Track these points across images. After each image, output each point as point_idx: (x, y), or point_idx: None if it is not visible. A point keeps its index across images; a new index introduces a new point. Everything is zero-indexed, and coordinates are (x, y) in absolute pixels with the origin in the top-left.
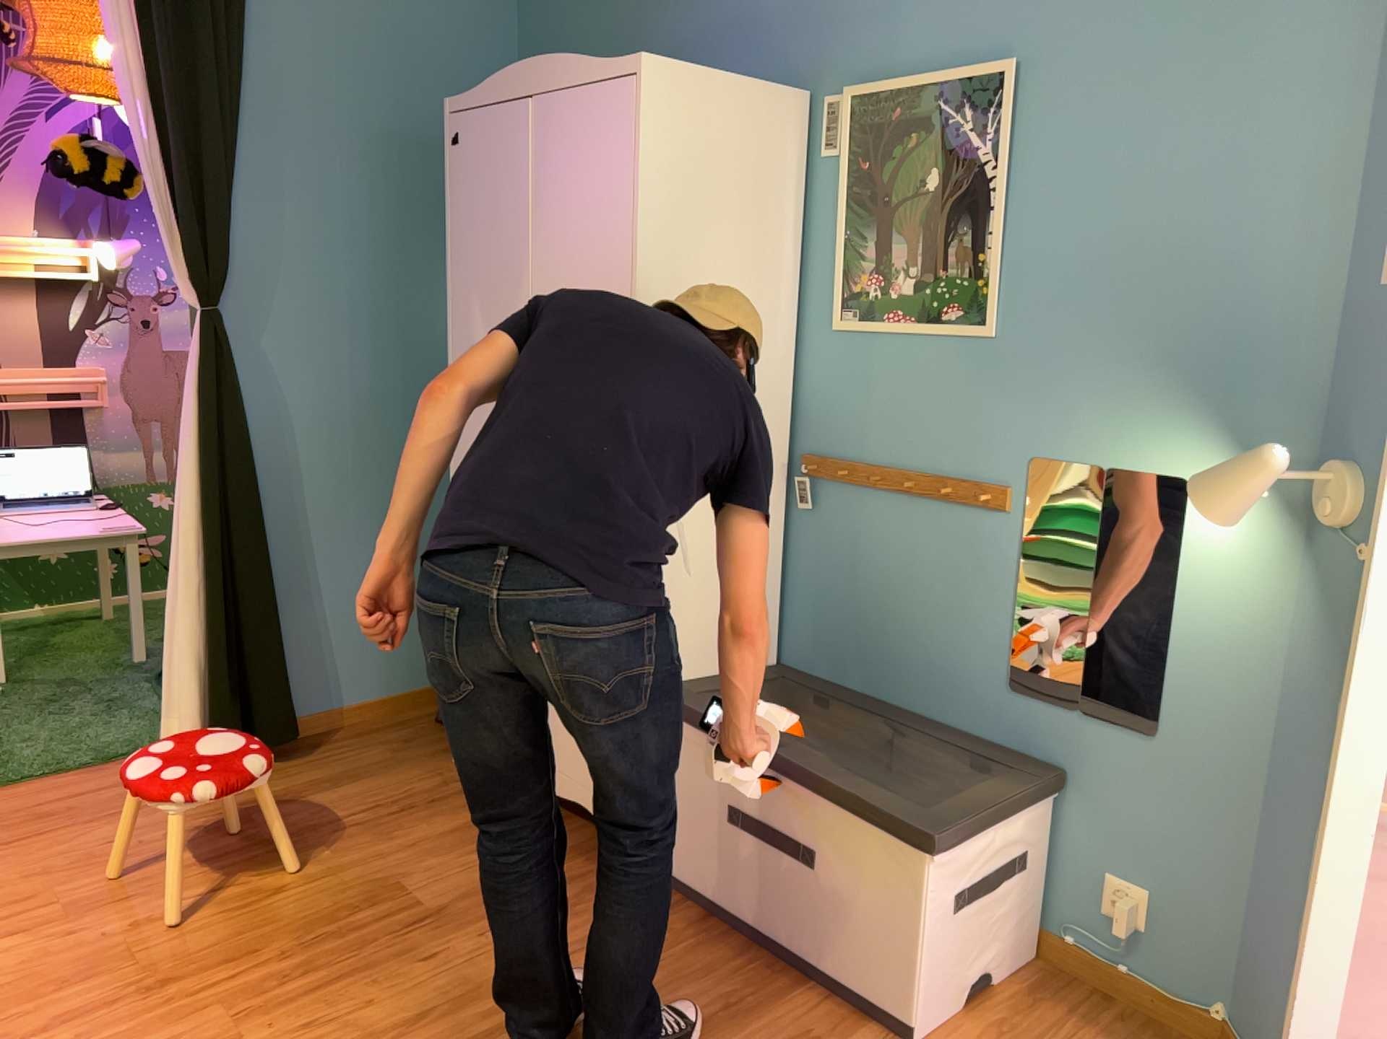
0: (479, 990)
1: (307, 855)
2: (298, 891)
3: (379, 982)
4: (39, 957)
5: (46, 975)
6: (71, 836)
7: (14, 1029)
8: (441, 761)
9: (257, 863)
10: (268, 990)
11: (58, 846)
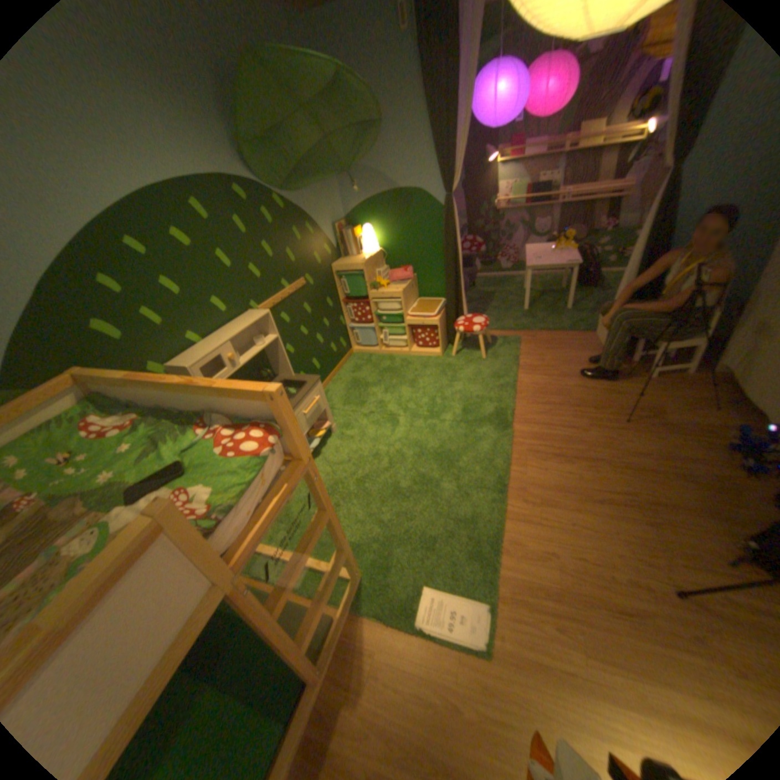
0: (673, 458)
1: (635, 386)
2: (626, 397)
3: (638, 437)
4: (549, 385)
5: (549, 390)
6: (568, 353)
7: (538, 400)
8: (710, 370)
9: (617, 382)
10: (602, 422)
11: (564, 355)
